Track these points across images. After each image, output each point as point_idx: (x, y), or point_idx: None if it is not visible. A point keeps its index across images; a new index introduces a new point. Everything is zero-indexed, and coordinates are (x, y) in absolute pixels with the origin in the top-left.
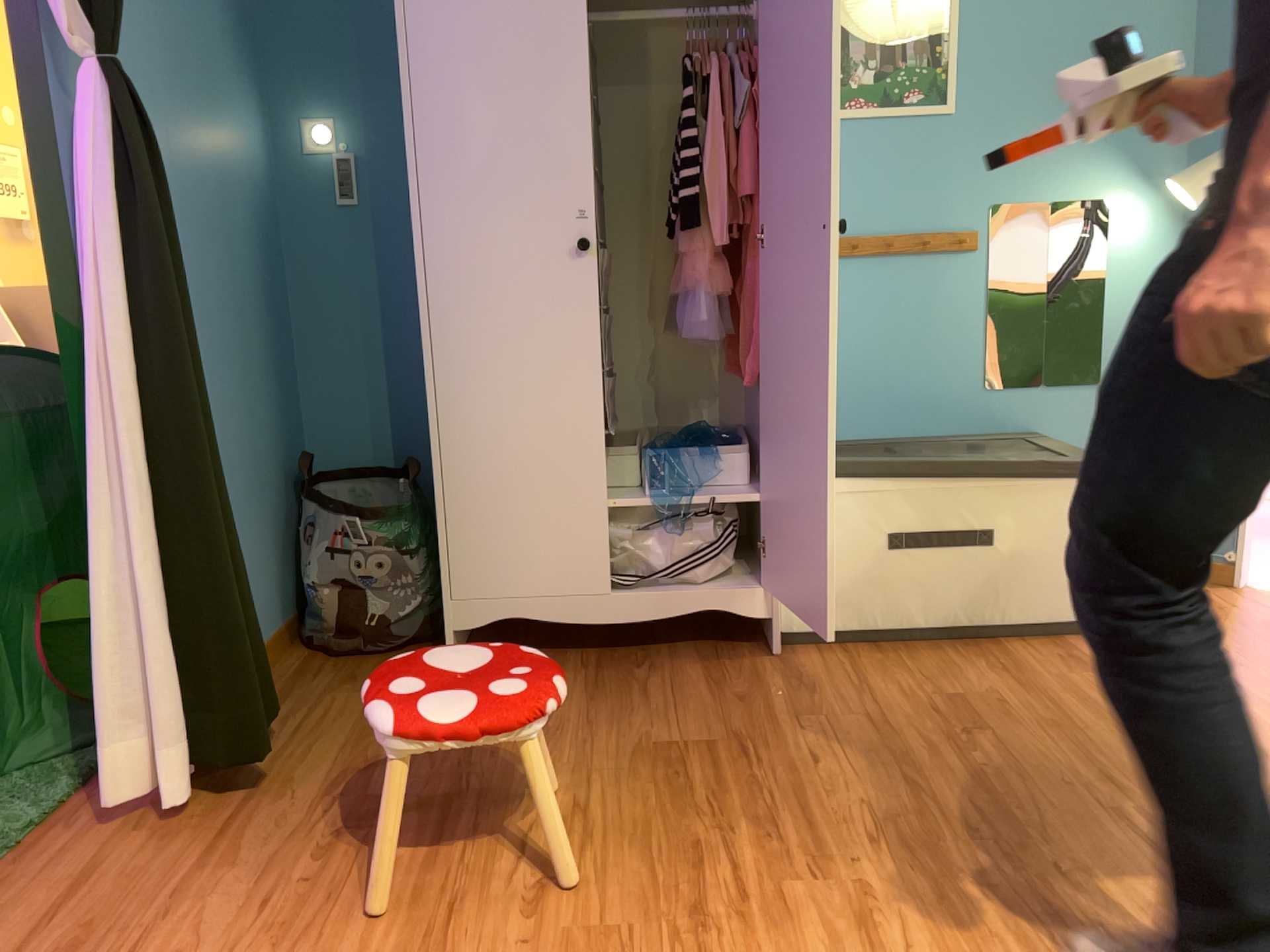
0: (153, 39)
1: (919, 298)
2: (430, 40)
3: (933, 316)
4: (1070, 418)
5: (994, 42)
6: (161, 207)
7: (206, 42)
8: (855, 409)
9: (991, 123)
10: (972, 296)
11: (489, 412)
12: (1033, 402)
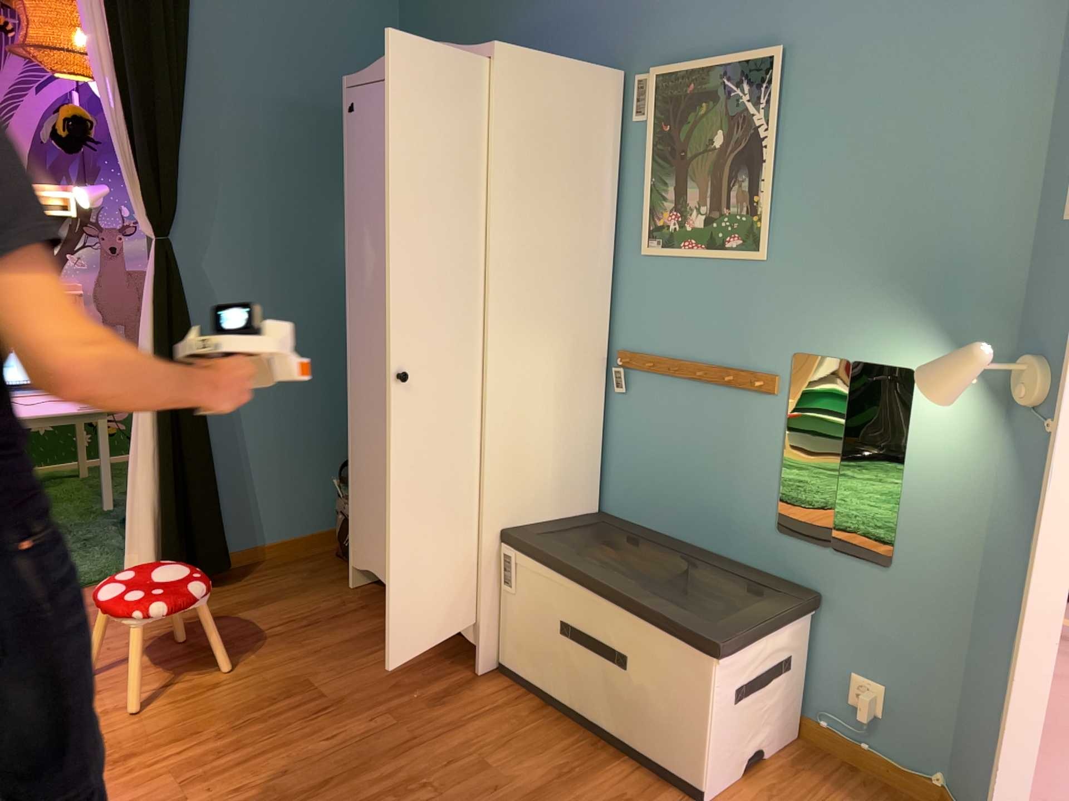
0: (257, 204)
1: (727, 427)
2: (355, 205)
3: (737, 446)
4: (856, 591)
5: (808, 193)
6: (183, 305)
7: (317, 194)
8: (671, 509)
9: (800, 272)
10: (771, 437)
11: (368, 439)
12: (820, 560)
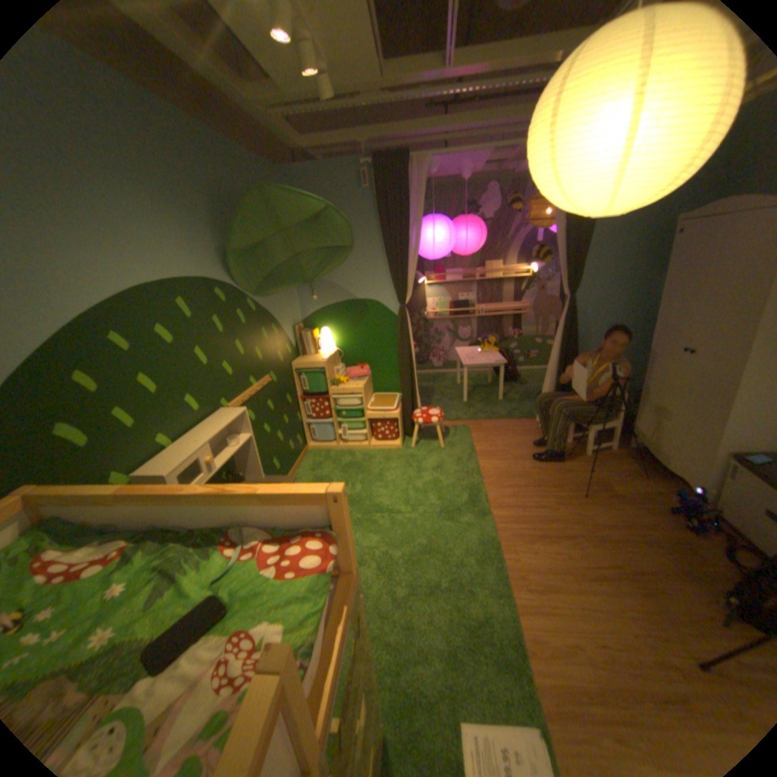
0: (615, 277)
1: None
2: (672, 280)
3: None
4: None
5: None
6: (576, 324)
7: (648, 268)
8: None
9: None
10: None
11: (655, 389)
12: None
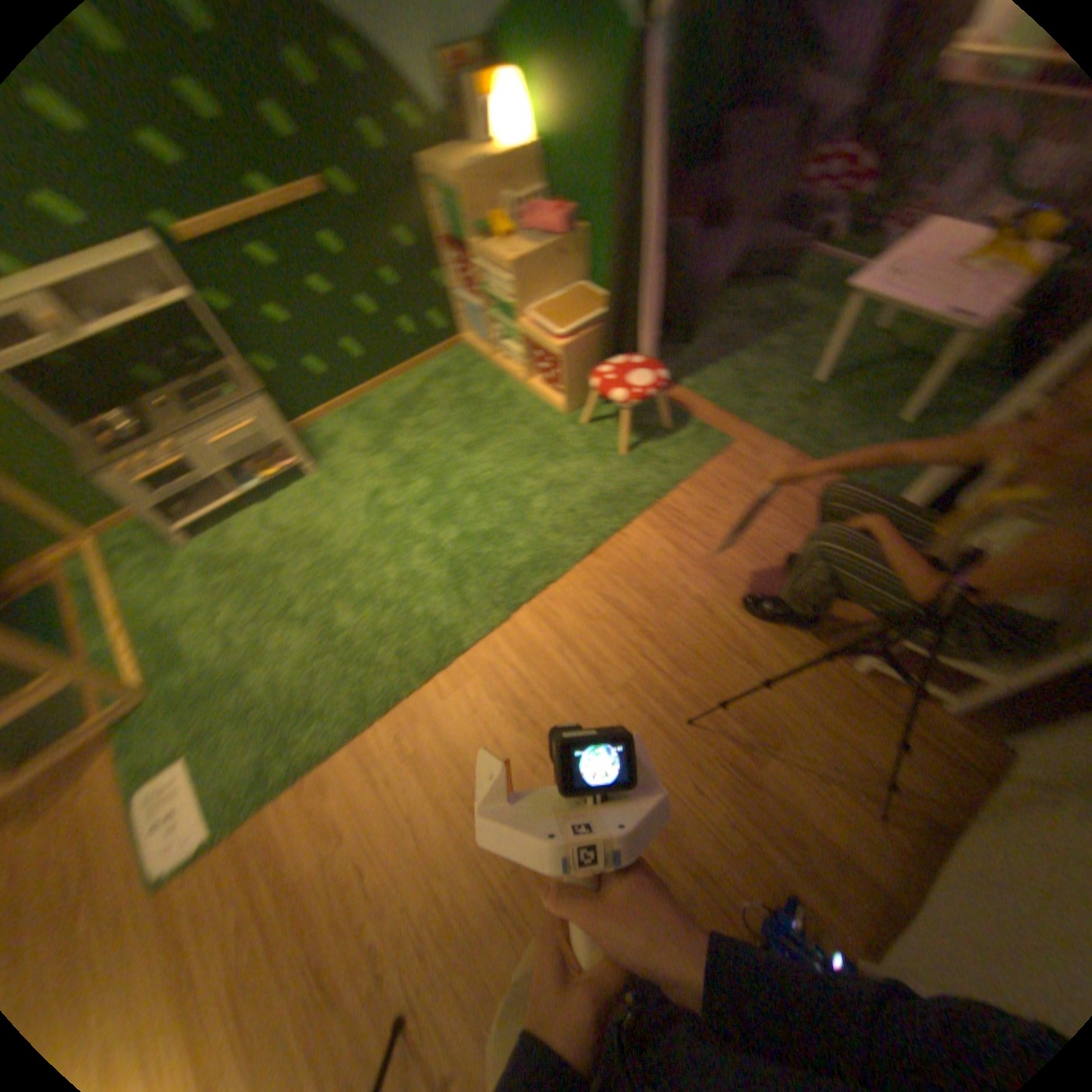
0: None
1: None
2: None
3: None
4: None
5: None
6: None
7: None
8: None
9: None
10: None
11: None
12: None
